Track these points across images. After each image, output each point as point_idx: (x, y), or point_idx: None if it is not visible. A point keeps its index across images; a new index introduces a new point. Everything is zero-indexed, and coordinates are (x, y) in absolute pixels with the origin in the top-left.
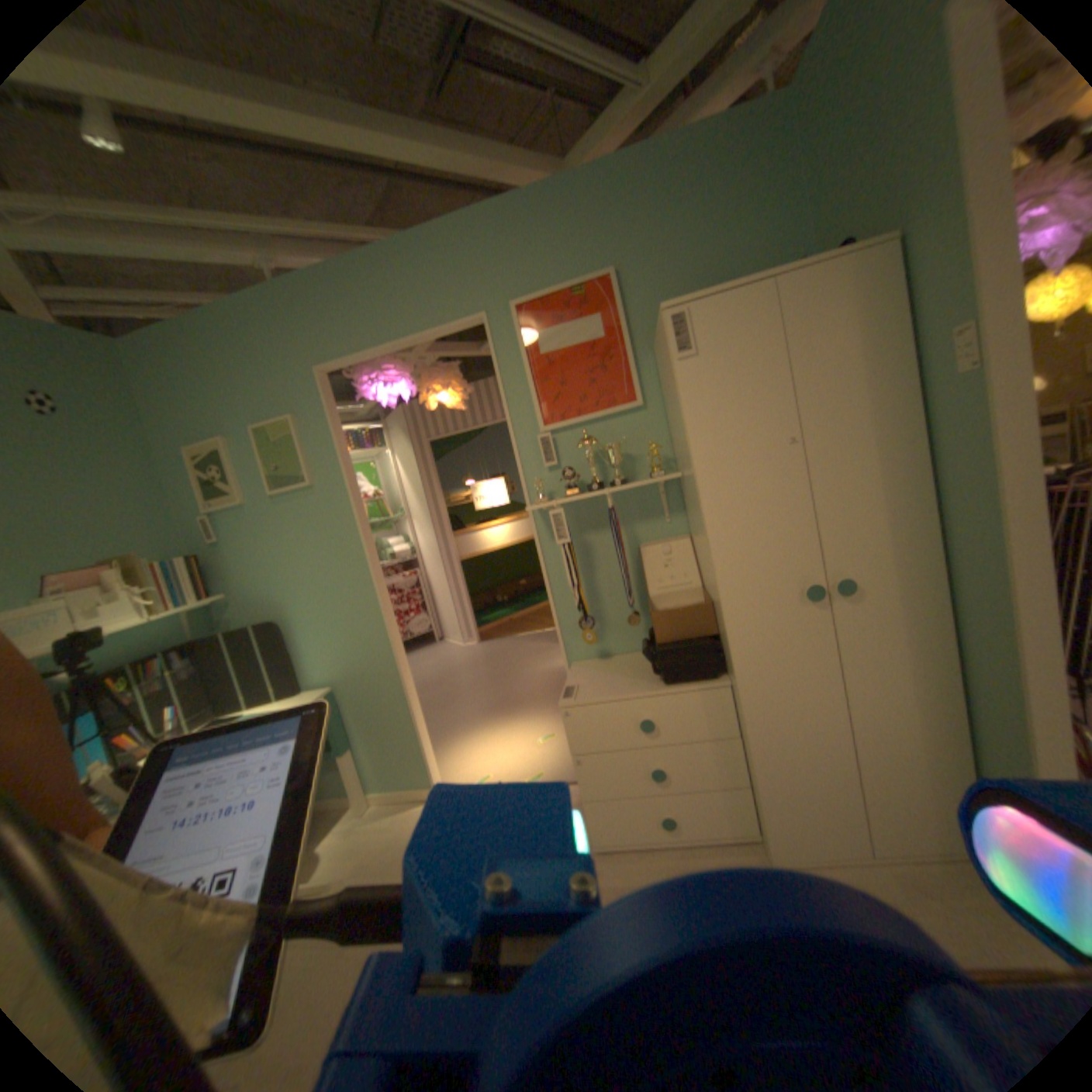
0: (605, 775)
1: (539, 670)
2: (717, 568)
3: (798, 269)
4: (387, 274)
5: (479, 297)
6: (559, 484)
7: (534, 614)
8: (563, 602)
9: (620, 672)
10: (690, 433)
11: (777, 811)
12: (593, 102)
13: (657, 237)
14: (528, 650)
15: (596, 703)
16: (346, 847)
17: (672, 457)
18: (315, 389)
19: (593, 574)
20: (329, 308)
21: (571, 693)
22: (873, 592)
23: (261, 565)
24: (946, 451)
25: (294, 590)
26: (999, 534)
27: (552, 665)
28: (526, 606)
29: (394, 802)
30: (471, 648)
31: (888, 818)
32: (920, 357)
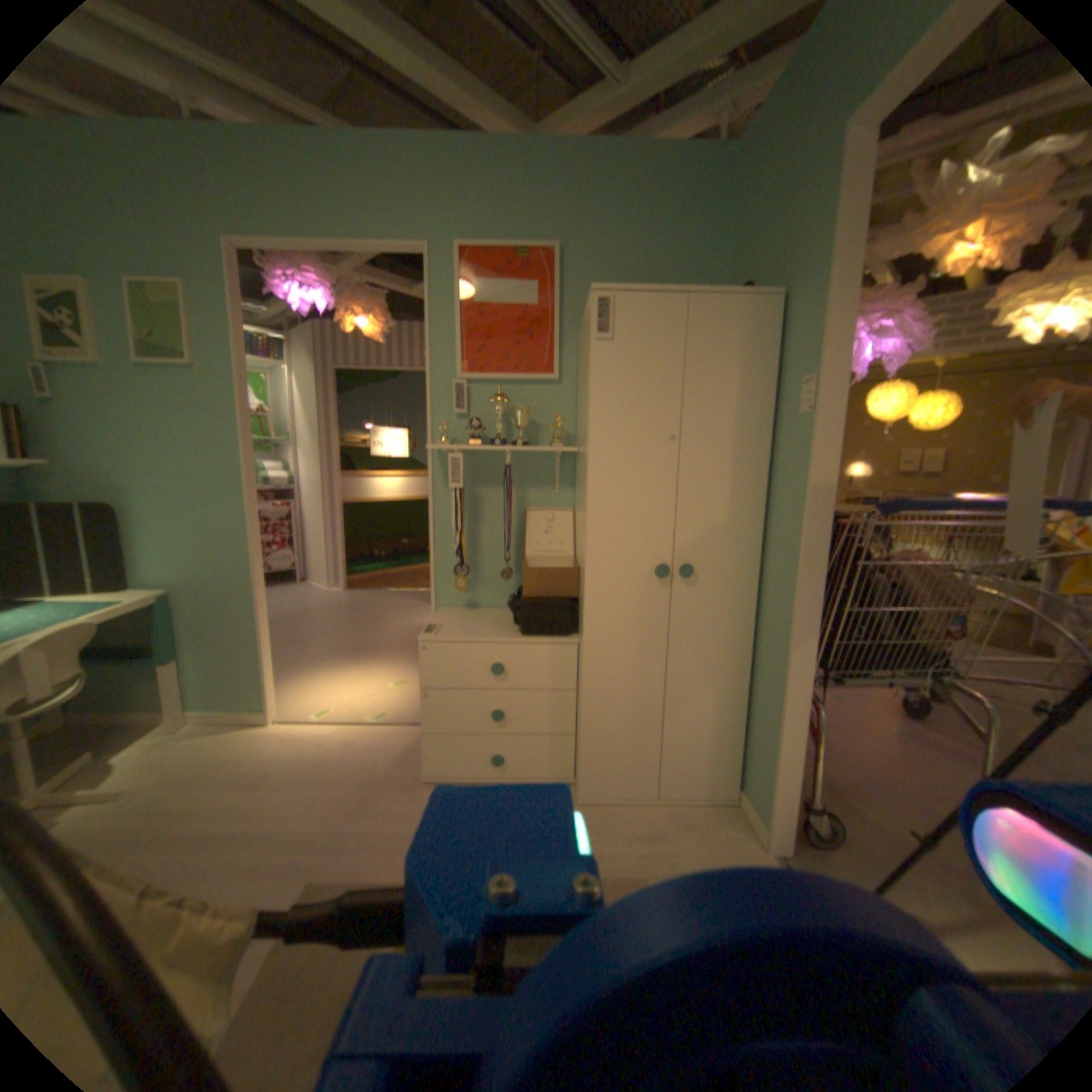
0: (448, 711)
1: (404, 625)
2: (588, 534)
3: (707, 294)
4: (330, 167)
5: (424, 226)
6: (464, 434)
7: (410, 574)
8: (443, 549)
9: (482, 621)
10: (592, 409)
11: (591, 755)
12: (575, 84)
13: (604, 231)
14: (396, 606)
15: (455, 643)
16: (149, 762)
17: (573, 436)
18: (219, 262)
19: (478, 527)
20: (255, 180)
21: (433, 631)
22: (704, 580)
23: (106, 439)
24: (779, 476)
25: (143, 476)
26: (798, 546)
27: (417, 622)
28: (403, 565)
29: (216, 725)
30: (335, 594)
31: (675, 768)
32: (778, 397)
